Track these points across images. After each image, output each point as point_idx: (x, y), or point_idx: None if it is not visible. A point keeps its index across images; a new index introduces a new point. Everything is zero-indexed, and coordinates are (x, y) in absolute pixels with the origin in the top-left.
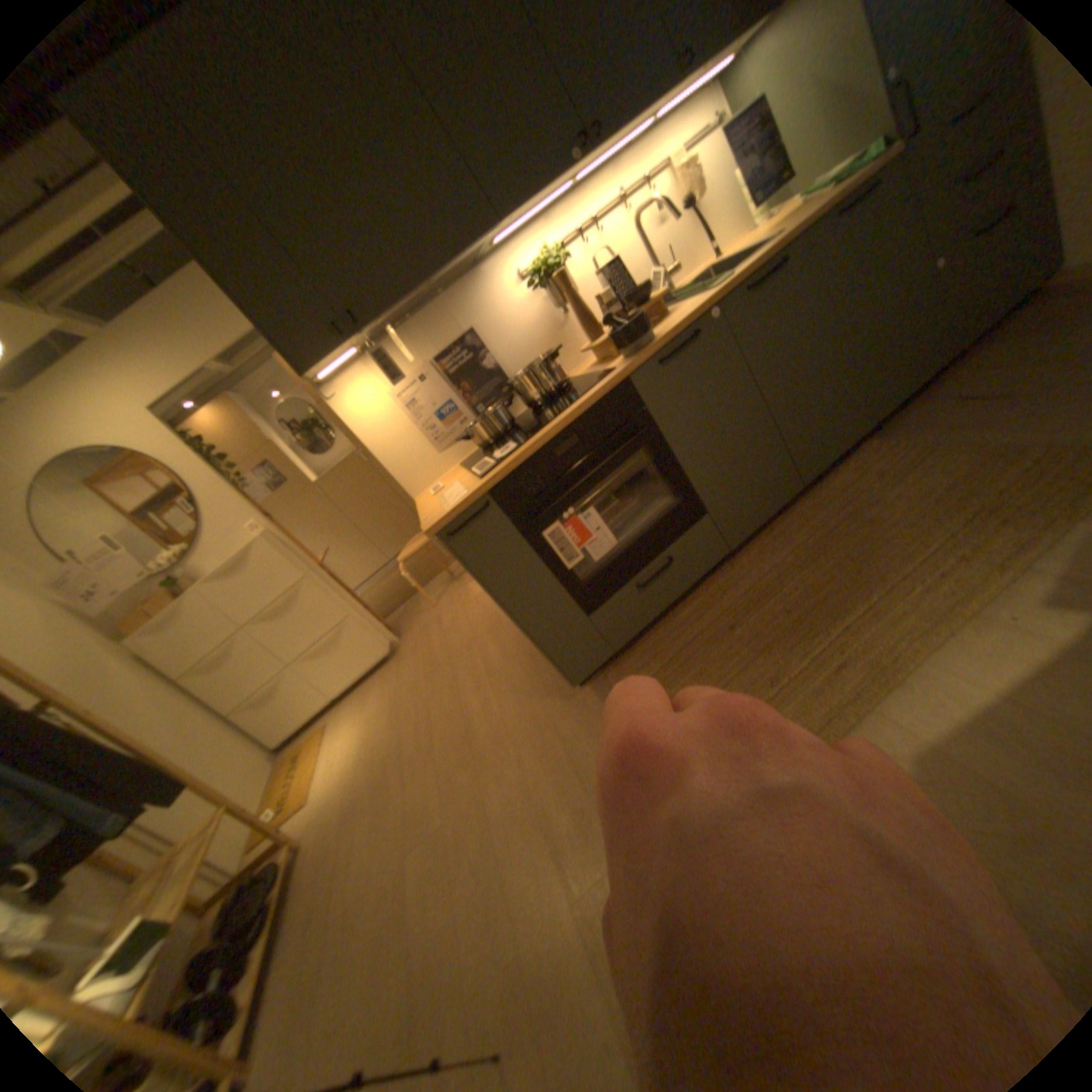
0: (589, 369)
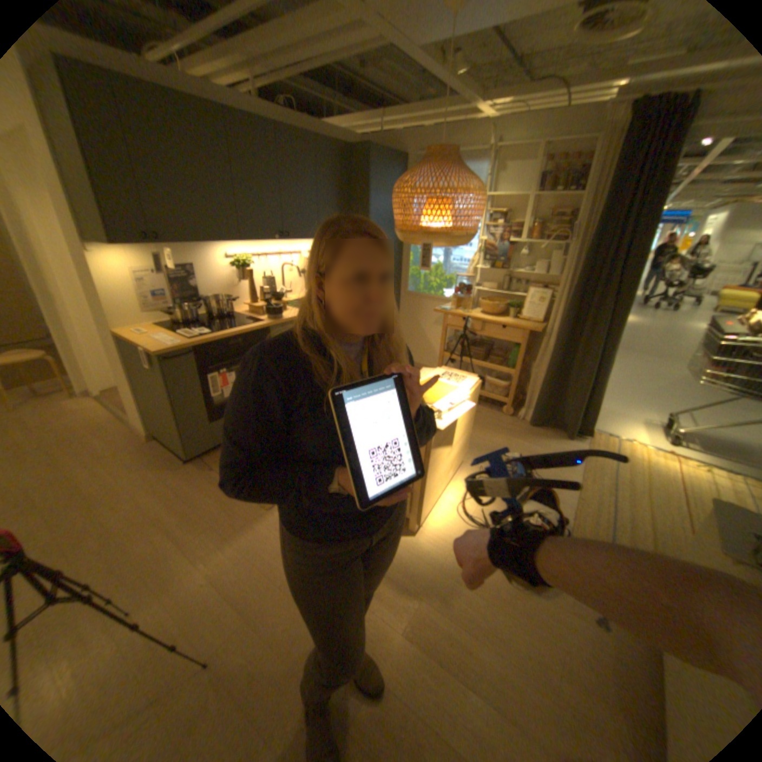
0: (245, 315)
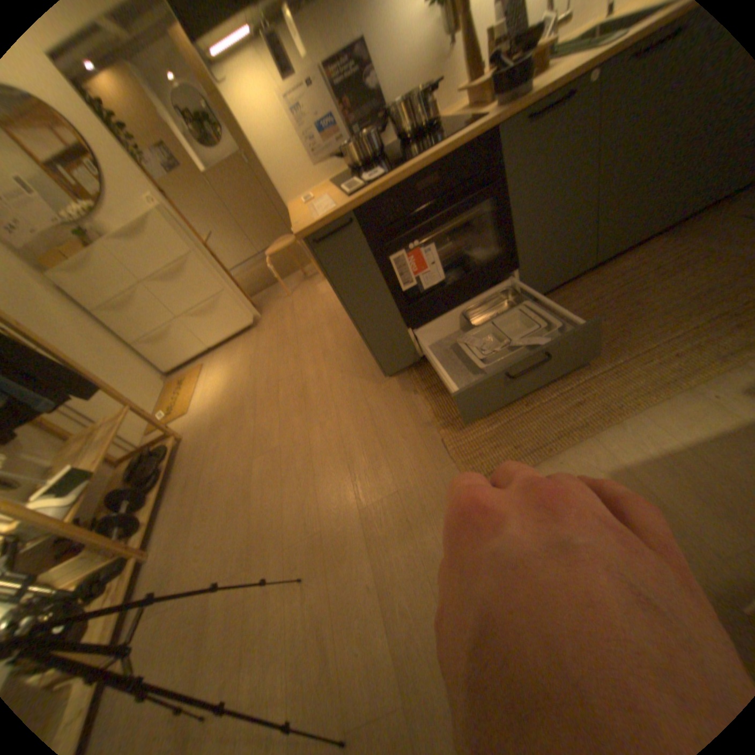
0: (461, 111)
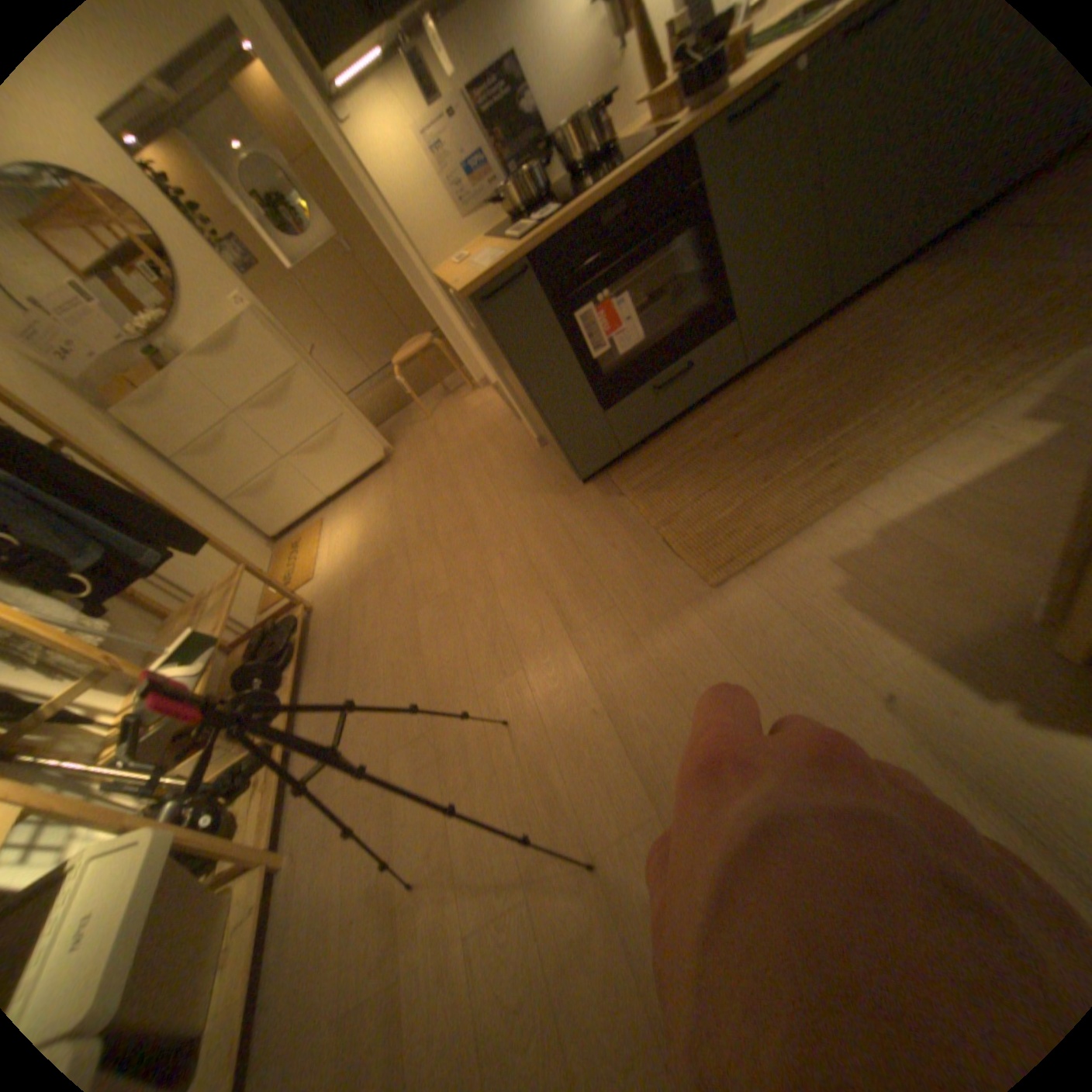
0: (642, 129)
